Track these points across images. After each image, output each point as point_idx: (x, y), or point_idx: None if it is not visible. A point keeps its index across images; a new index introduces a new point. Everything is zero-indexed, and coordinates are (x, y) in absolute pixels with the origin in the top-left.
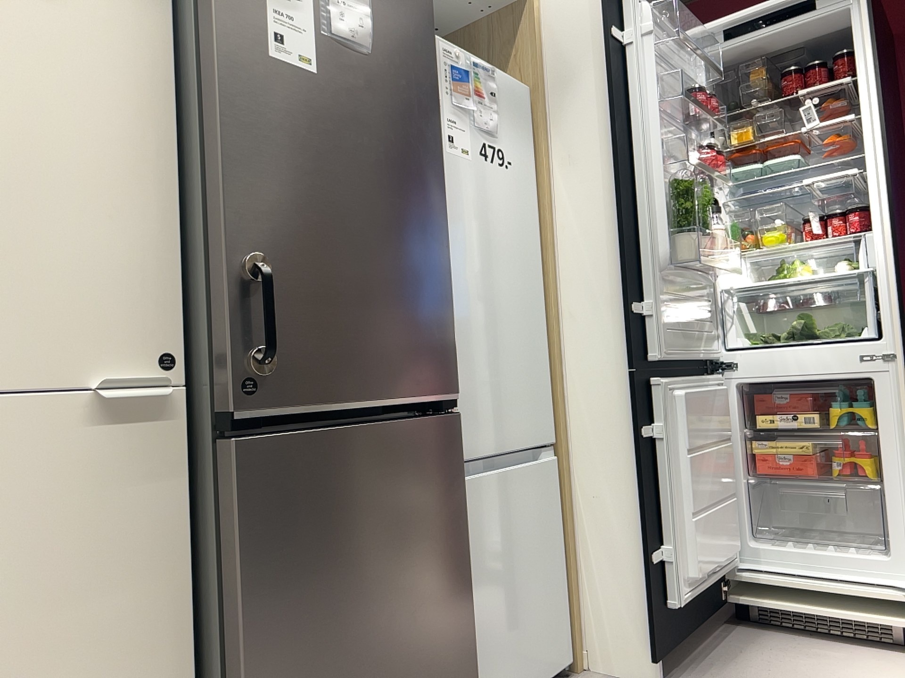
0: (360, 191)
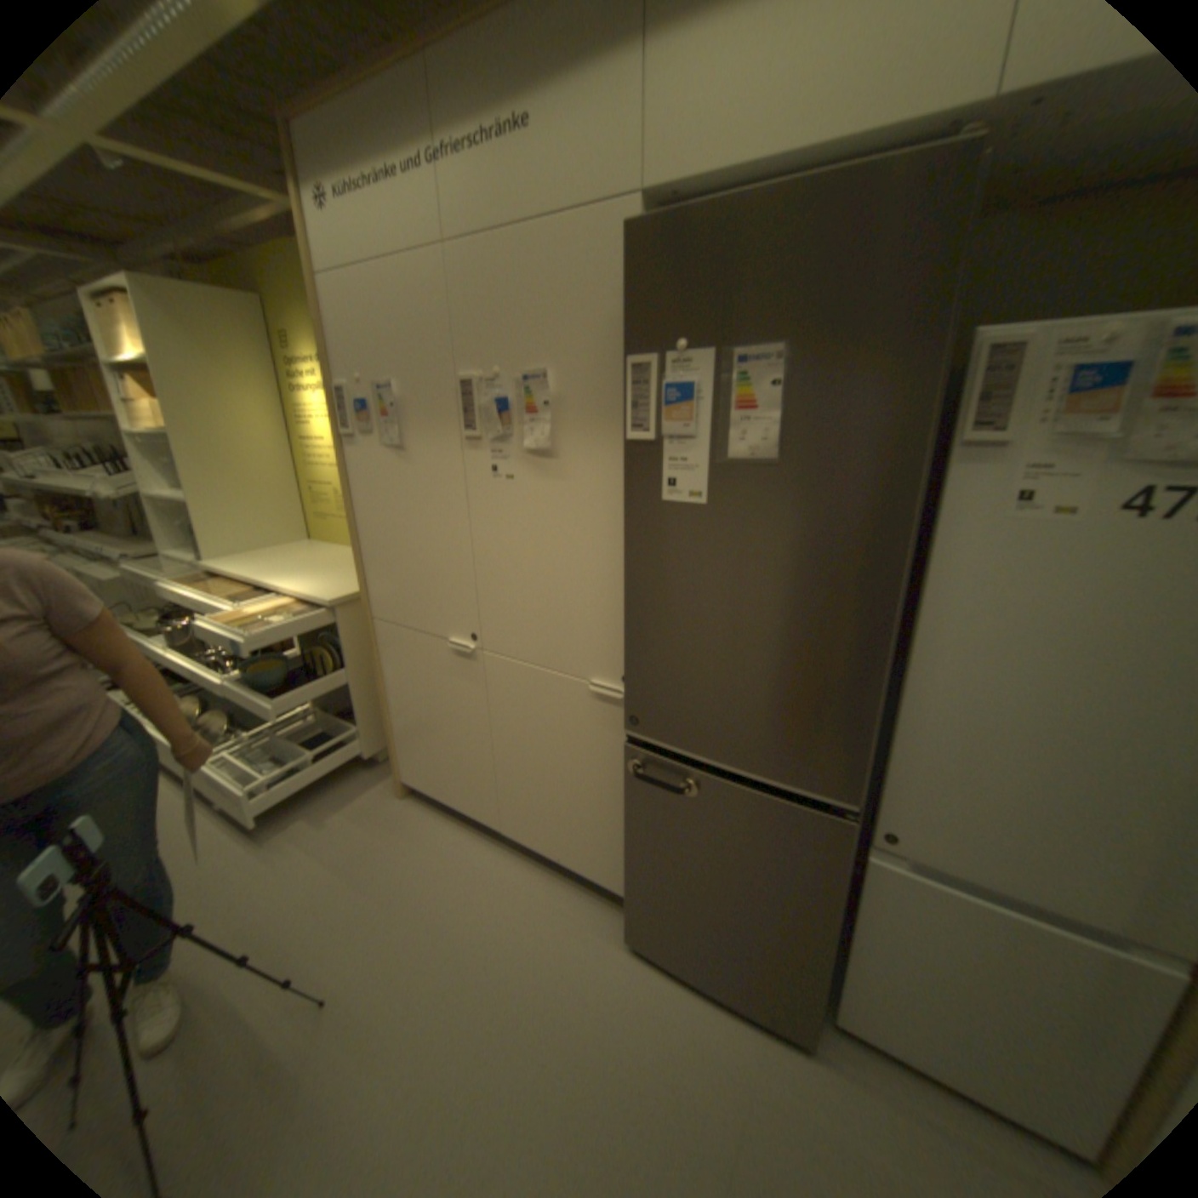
0: (747, 603)
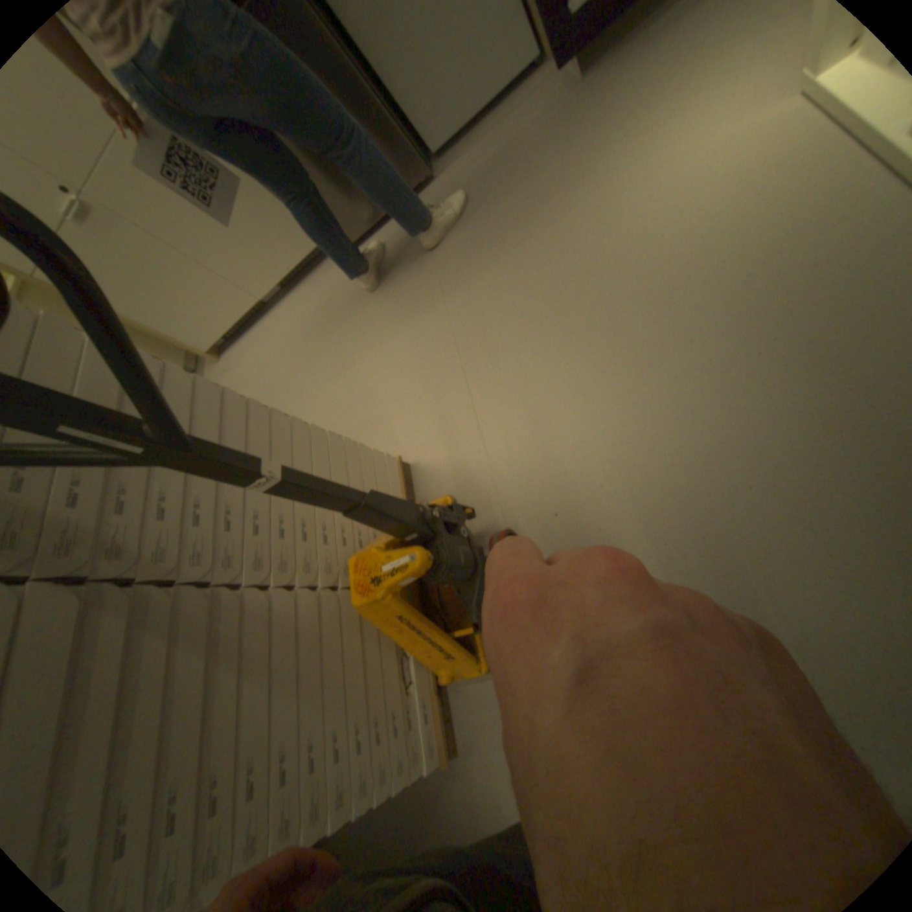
0: None
